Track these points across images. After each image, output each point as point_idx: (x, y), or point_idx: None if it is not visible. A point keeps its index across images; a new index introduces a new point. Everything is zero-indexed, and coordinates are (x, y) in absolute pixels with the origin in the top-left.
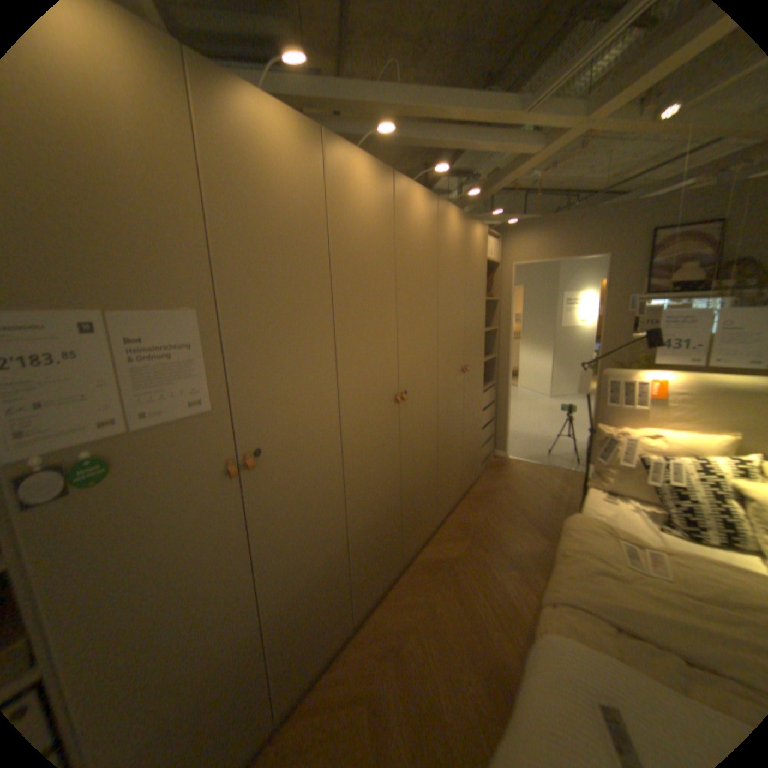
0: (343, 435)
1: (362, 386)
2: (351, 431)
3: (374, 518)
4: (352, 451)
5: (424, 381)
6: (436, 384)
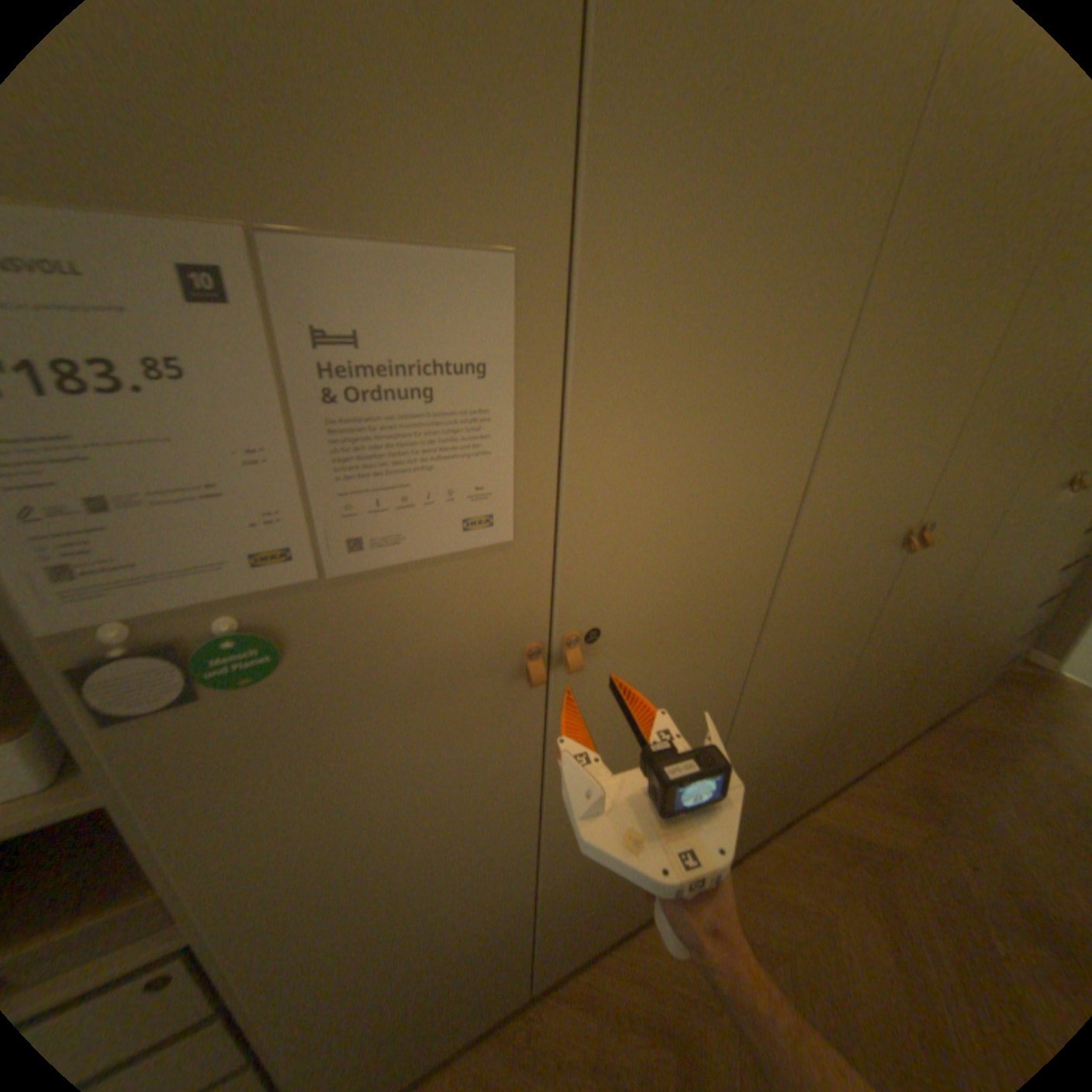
0: (774, 609)
1: (852, 508)
2: (791, 604)
3: (771, 757)
4: (778, 642)
5: (984, 505)
6: (1004, 512)
